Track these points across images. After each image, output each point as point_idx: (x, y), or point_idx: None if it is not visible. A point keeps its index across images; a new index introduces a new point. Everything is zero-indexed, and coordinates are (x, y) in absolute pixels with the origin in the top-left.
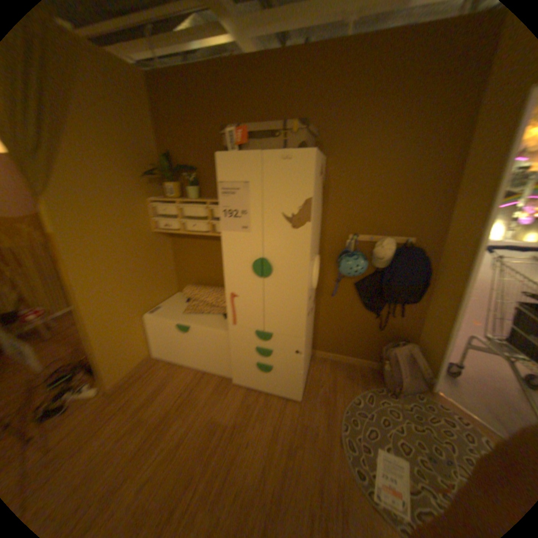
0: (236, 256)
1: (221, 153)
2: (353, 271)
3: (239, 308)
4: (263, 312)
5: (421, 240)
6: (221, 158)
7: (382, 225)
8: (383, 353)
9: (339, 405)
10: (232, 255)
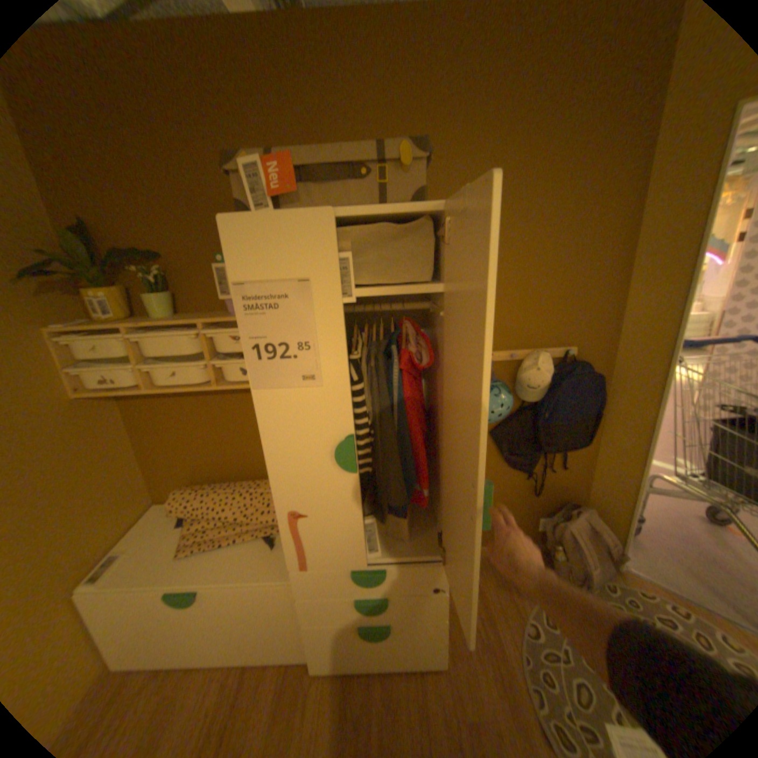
0: (295, 436)
1: (233, 215)
2: (496, 415)
3: (312, 536)
4: (363, 534)
5: (584, 349)
6: (235, 227)
7: (526, 332)
8: (540, 528)
9: (509, 650)
10: (285, 436)
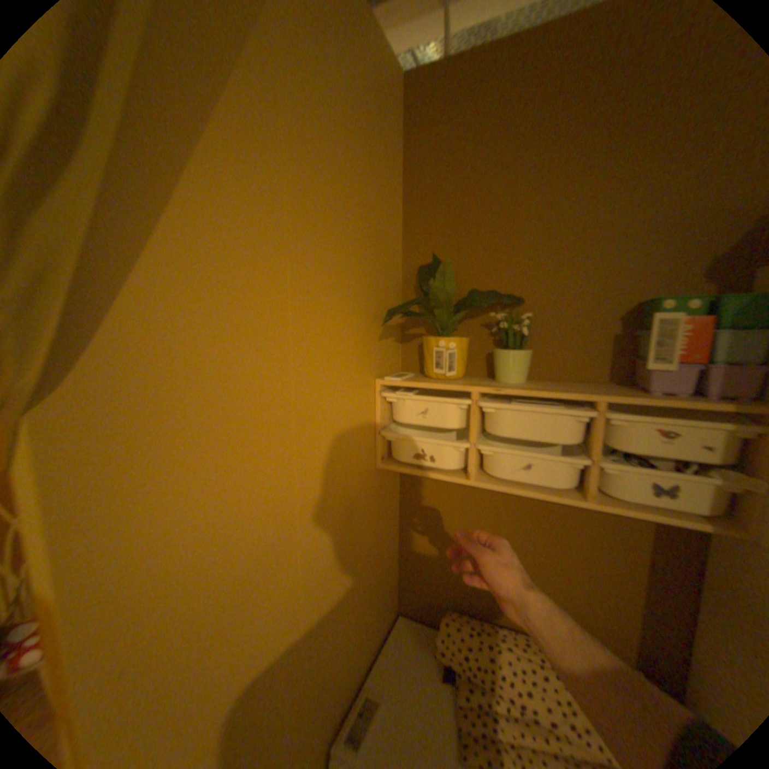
0: None
1: None
2: None
3: None
4: None
5: None
6: None
7: None
8: None
9: None
10: None
